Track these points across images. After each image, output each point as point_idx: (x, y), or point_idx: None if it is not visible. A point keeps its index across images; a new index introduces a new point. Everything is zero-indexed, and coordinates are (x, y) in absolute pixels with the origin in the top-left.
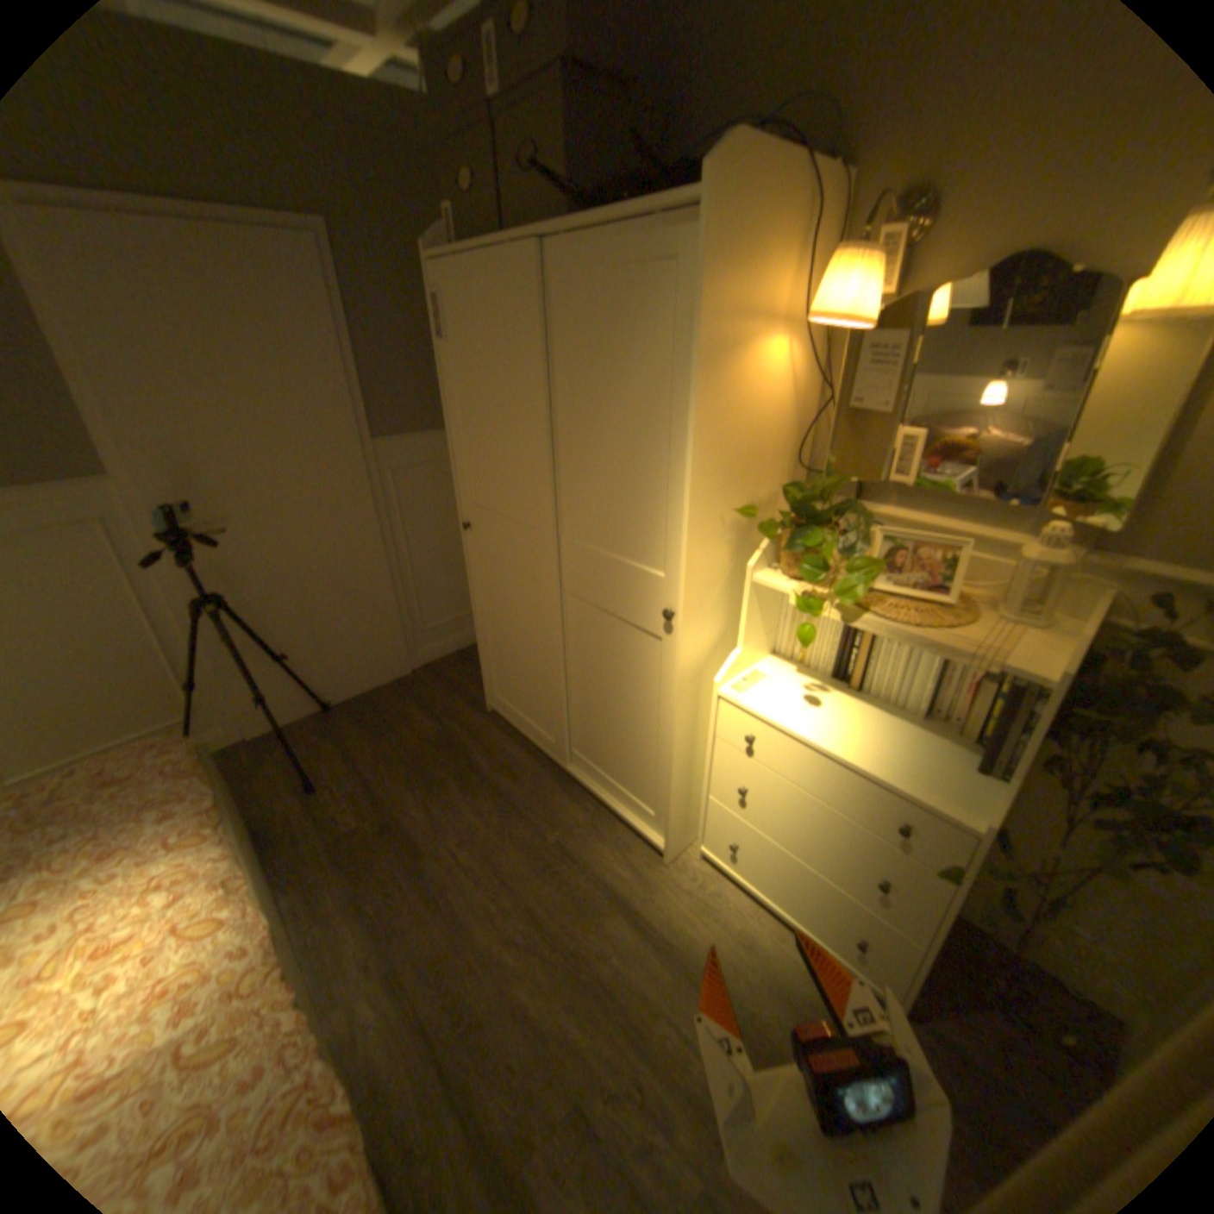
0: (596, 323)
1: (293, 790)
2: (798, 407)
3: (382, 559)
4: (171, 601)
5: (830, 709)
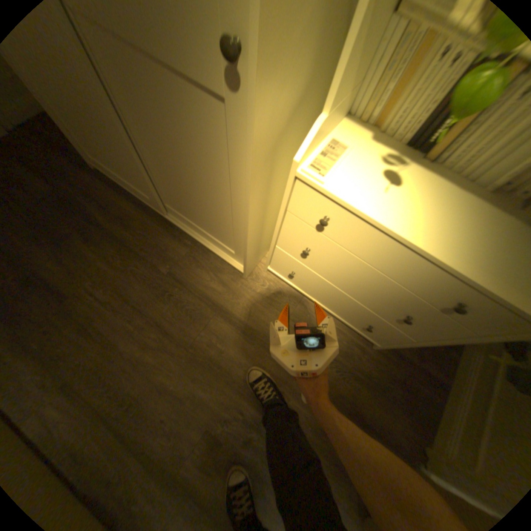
0: None
1: None
2: None
3: None
4: None
5: (410, 188)
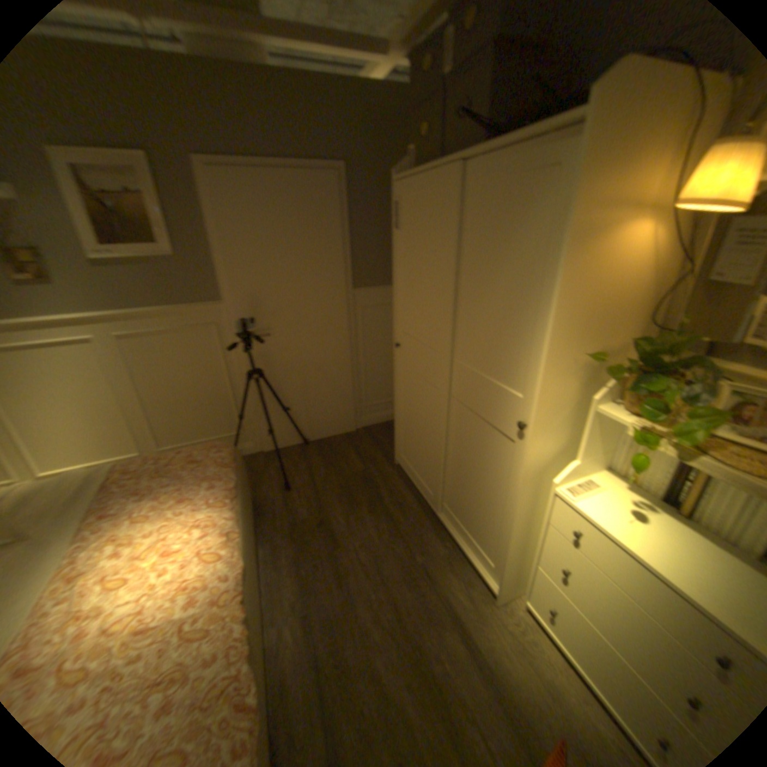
0: (494, 214)
1: (278, 486)
2: (657, 277)
3: (347, 359)
4: (238, 370)
5: (657, 529)
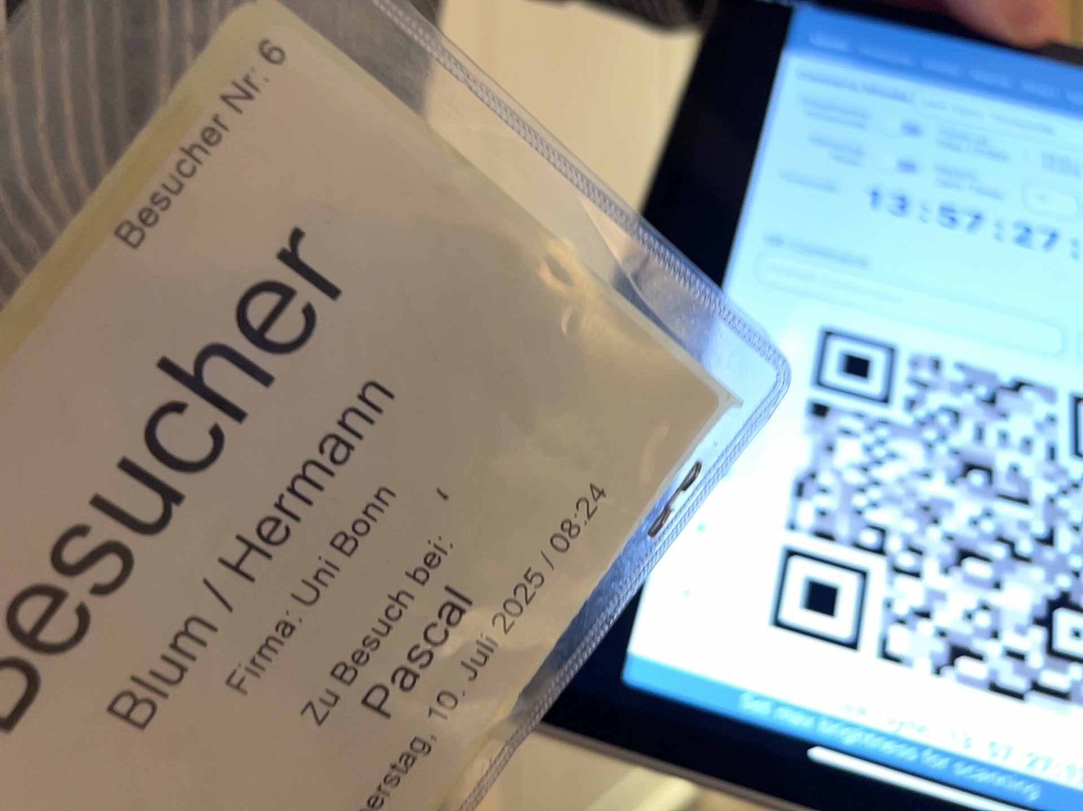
0: None
1: None
2: None
3: None
4: None
5: None
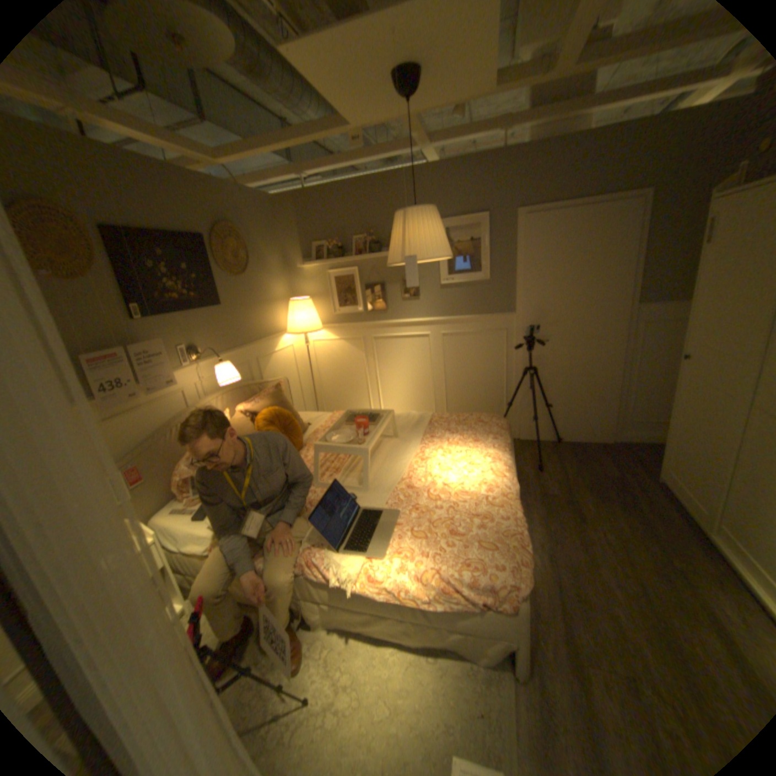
0: None
1: (534, 467)
2: None
3: (620, 372)
4: (516, 367)
5: None
